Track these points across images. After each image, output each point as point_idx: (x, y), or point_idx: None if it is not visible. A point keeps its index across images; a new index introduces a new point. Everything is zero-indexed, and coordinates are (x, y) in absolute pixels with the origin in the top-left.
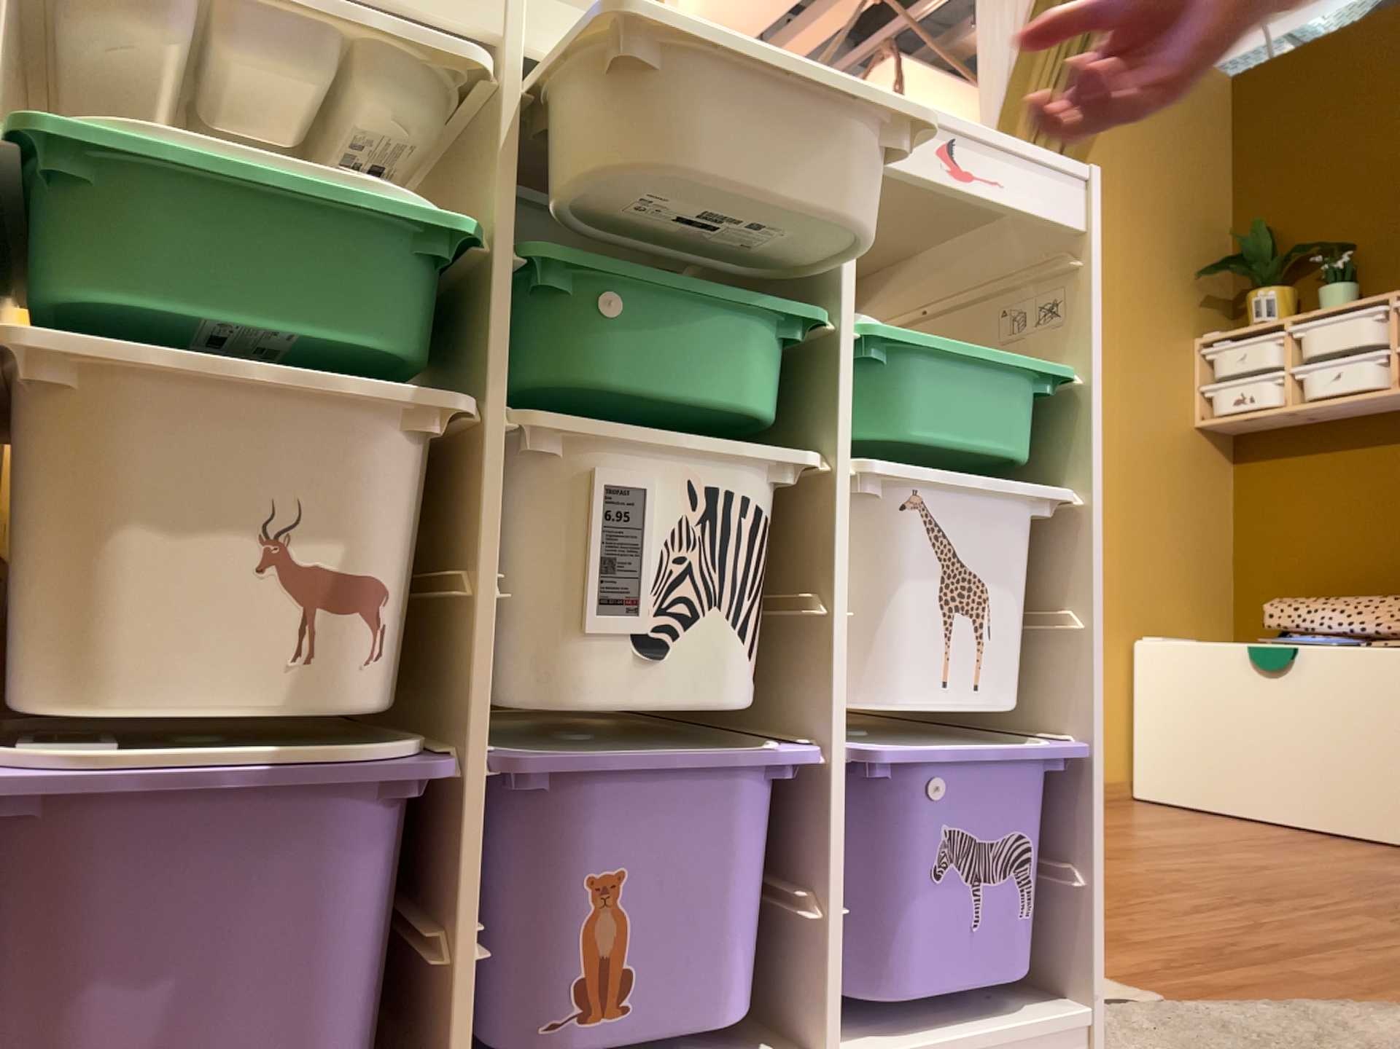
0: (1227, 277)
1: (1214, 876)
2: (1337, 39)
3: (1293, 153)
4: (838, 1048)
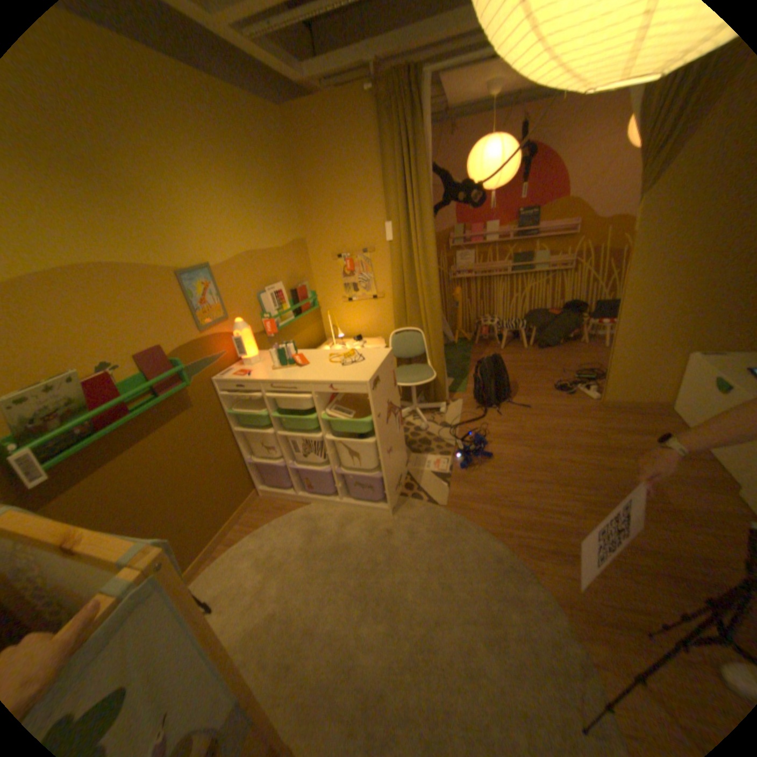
0: None
1: (575, 473)
2: None
3: None
4: (345, 501)
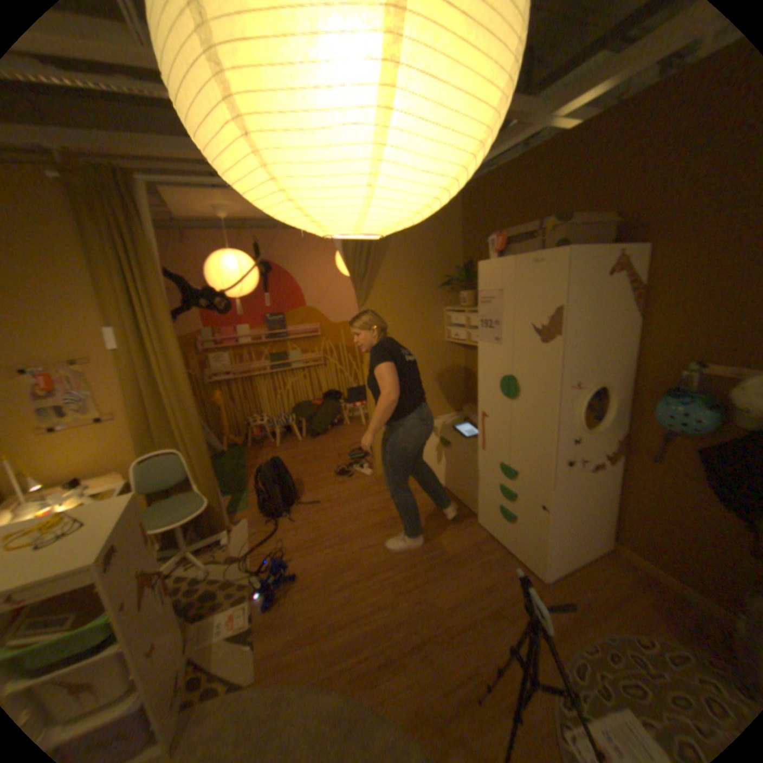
0: (454, 285)
1: (375, 559)
2: (495, 171)
3: (482, 225)
4: None
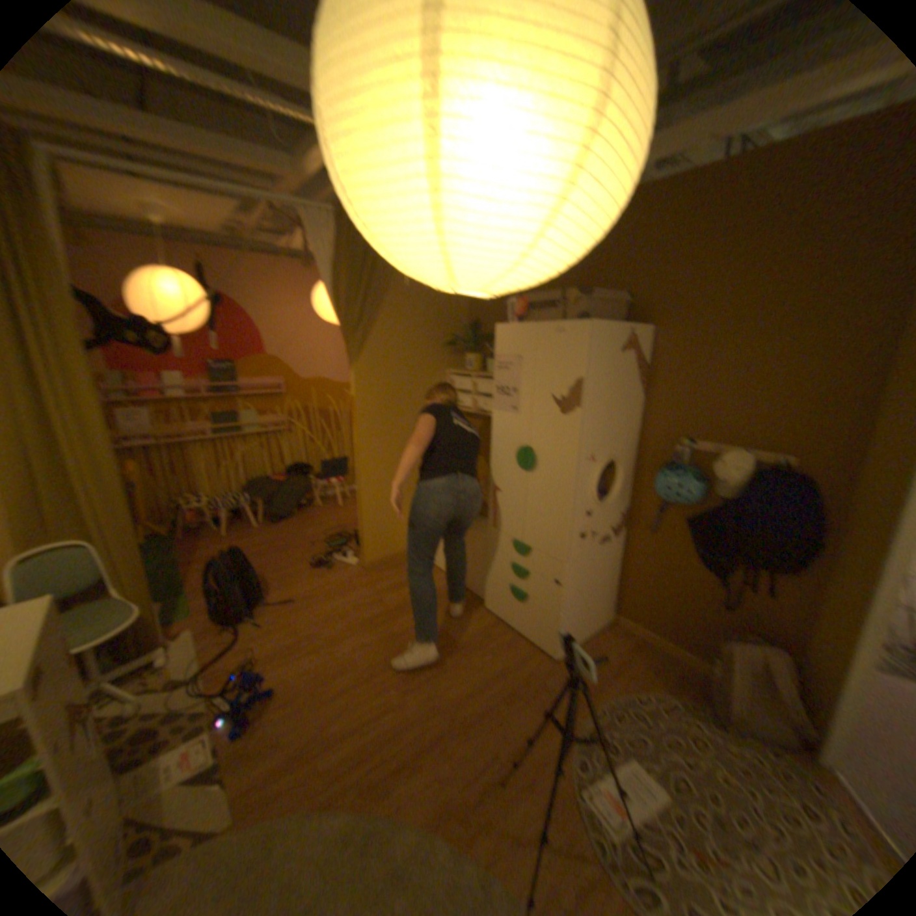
0: (462, 347)
1: (374, 660)
2: None
3: None
4: None
